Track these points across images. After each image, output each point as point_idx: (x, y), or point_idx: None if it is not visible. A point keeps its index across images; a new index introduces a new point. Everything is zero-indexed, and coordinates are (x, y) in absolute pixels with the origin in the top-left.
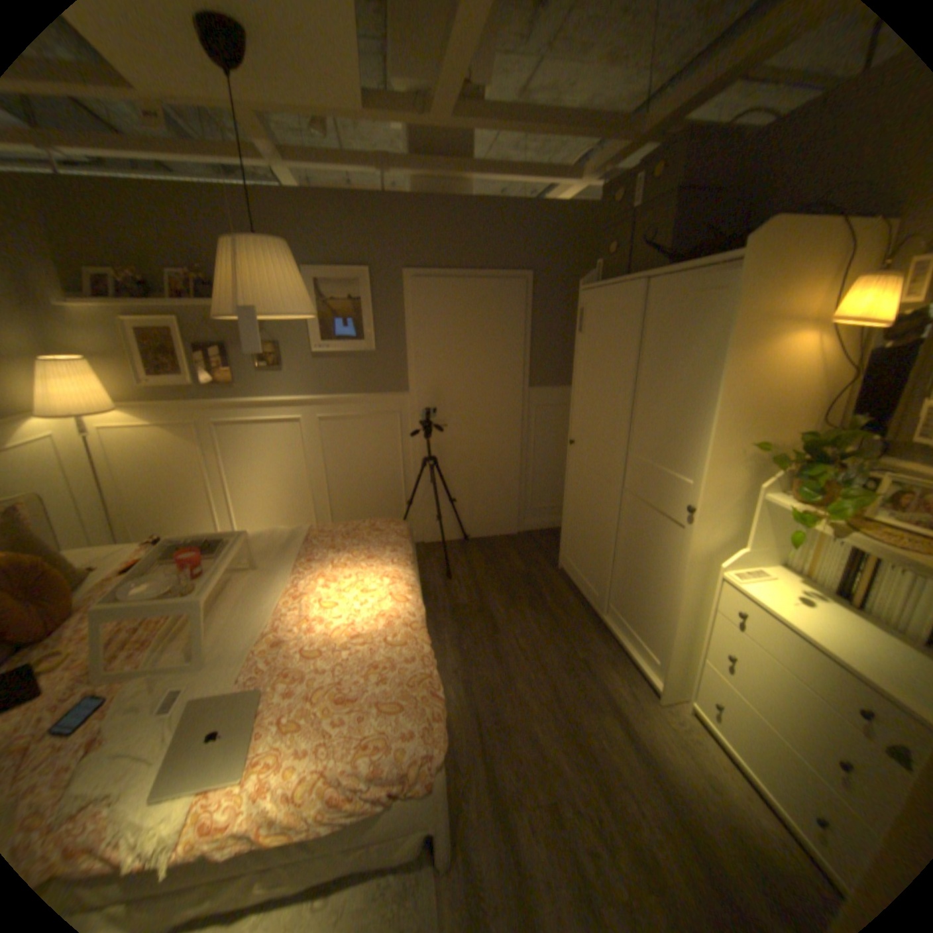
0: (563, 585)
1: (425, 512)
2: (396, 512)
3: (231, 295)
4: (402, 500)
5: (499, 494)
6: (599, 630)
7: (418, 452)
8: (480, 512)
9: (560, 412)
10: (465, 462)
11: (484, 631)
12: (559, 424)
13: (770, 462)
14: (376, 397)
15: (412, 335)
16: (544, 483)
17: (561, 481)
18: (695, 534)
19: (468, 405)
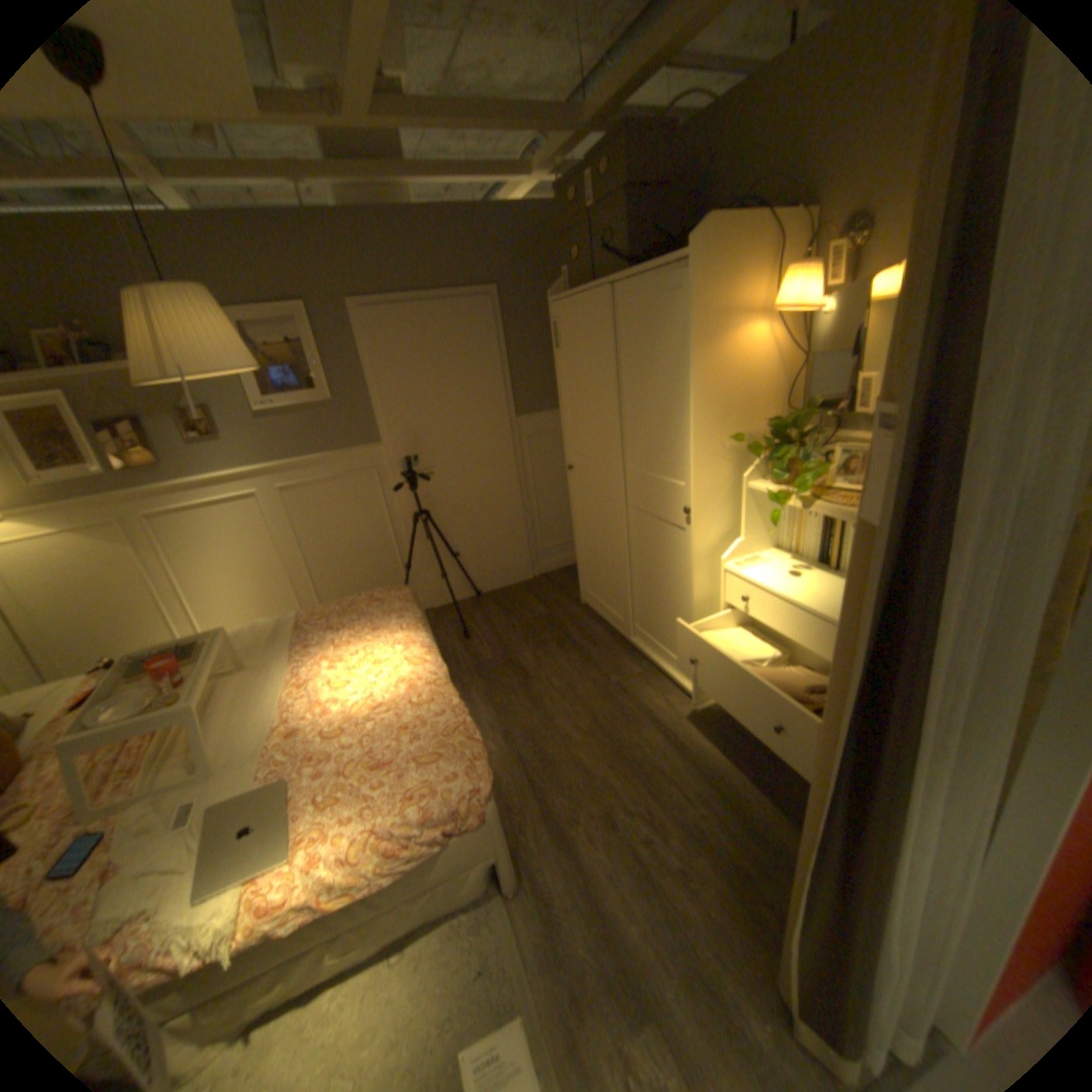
0: (588, 619)
1: (427, 574)
2: (393, 581)
3: (153, 356)
4: (398, 567)
5: (505, 540)
6: (629, 654)
7: (406, 508)
8: (488, 563)
9: (554, 439)
10: (461, 510)
11: (514, 681)
12: (555, 453)
13: (747, 453)
14: (343, 453)
15: (372, 376)
16: (551, 519)
17: (569, 514)
18: (694, 534)
19: (452, 446)
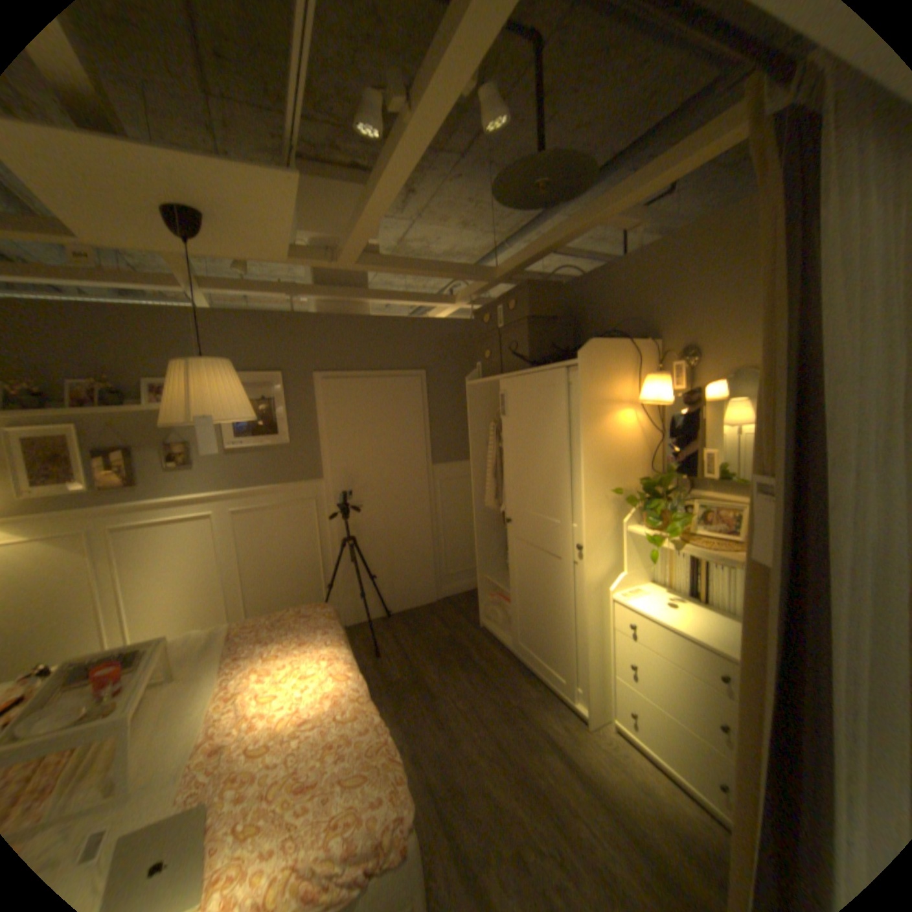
0: (486, 642)
1: (345, 594)
2: (314, 599)
3: (183, 407)
4: (320, 586)
5: (415, 566)
6: (525, 678)
7: (335, 534)
8: (399, 586)
9: (460, 484)
10: (381, 538)
11: (421, 703)
12: (461, 495)
13: (625, 504)
14: (291, 486)
15: (324, 428)
16: (454, 549)
17: (469, 546)
18: (585, 568)
19: (380, 485)
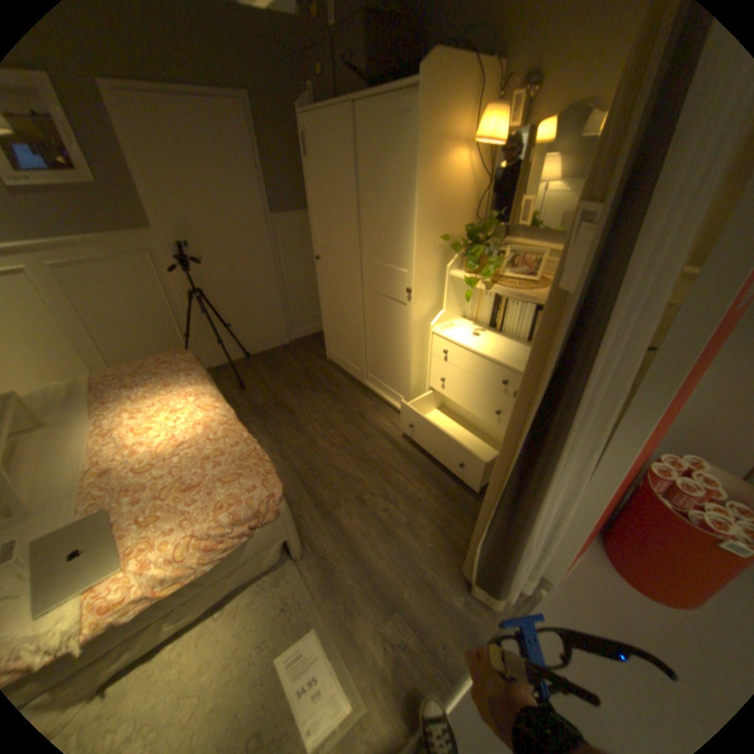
0: (333, 370)
1: (204, 341)
2: (175, 347)
3: None
4: (177, 335)
5: (266, 314)
6: (363, 392)
7: (180, 287)
8: (254, 332)
9: (301, 235)
10: (229, 290)
11: (283, 417)
12: (303, 246)
13: (449, 250)
14: (115, 235)
15: (135, 164)
16: (301, 298)
17: (314, 295)
18: (413, 308)
19: (218, 235)
